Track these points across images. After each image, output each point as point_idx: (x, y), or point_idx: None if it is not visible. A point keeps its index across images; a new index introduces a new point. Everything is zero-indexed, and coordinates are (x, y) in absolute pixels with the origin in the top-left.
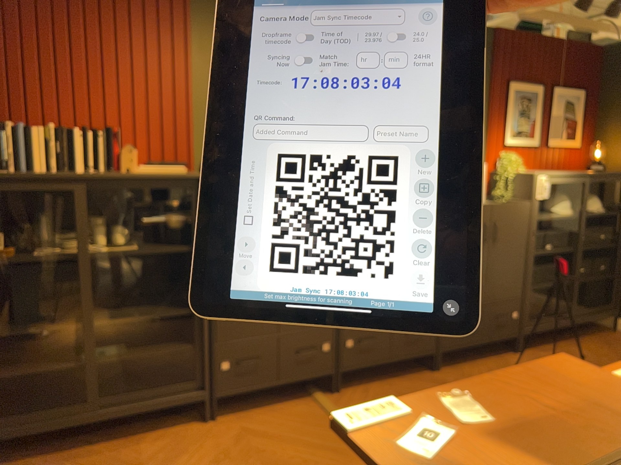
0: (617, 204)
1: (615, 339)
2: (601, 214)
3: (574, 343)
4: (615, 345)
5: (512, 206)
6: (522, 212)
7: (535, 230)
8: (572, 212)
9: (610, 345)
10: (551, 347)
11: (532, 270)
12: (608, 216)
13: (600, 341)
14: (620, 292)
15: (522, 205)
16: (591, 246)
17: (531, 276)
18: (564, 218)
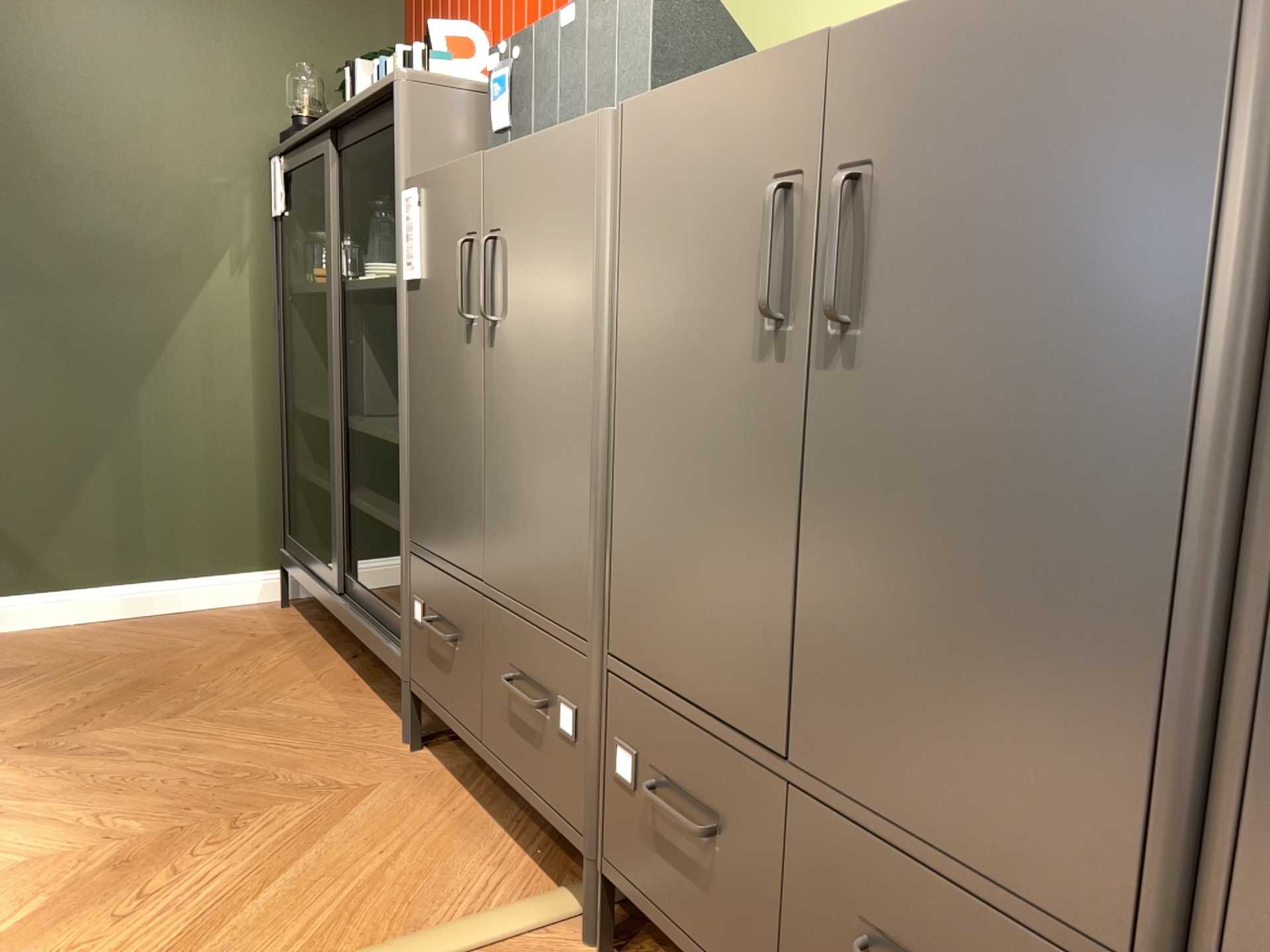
0: None
1: None
2: None
3: None
4: None
5: None
6: None
7: None
8: None
9: None
10: None
11: None
12: None
13: None
14: None
15: None
16: None
17: None
18: None
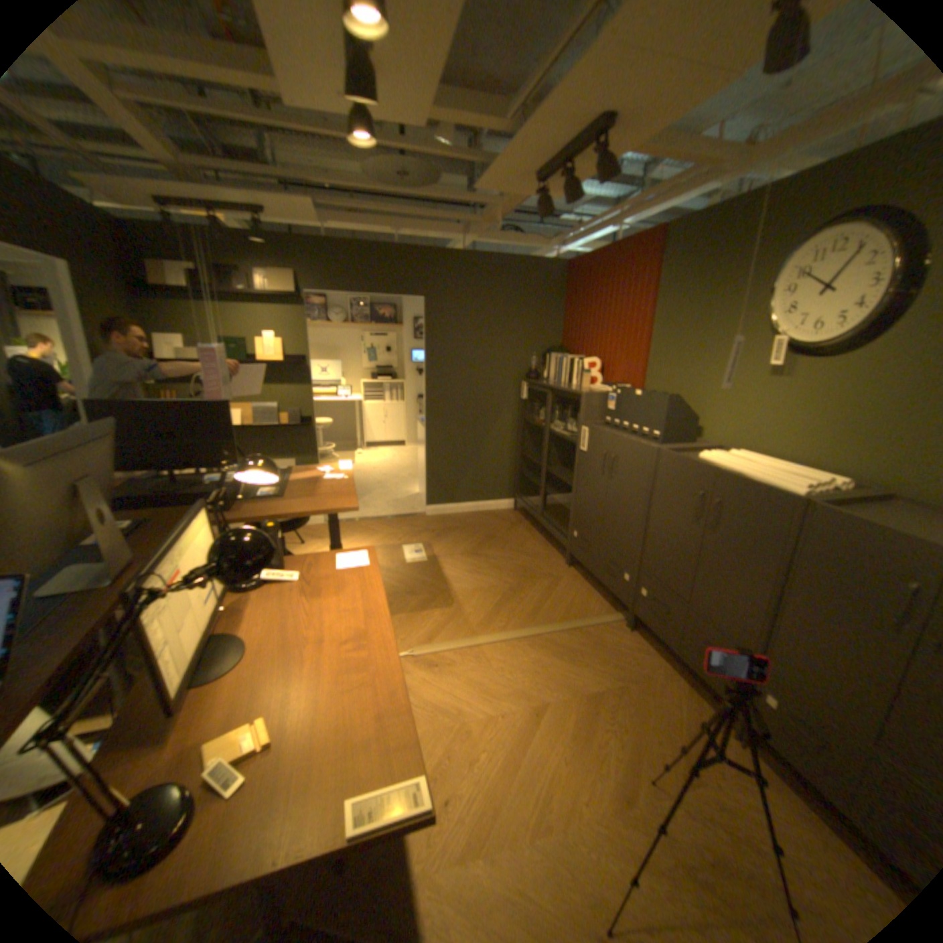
0: None
1: None
2: None
3: None
4: None
5: None
6: None
7: None
8: None
9: None
10: None
11: None
12: None
13: None
14: None
15: None
16: None
17: None
18: None
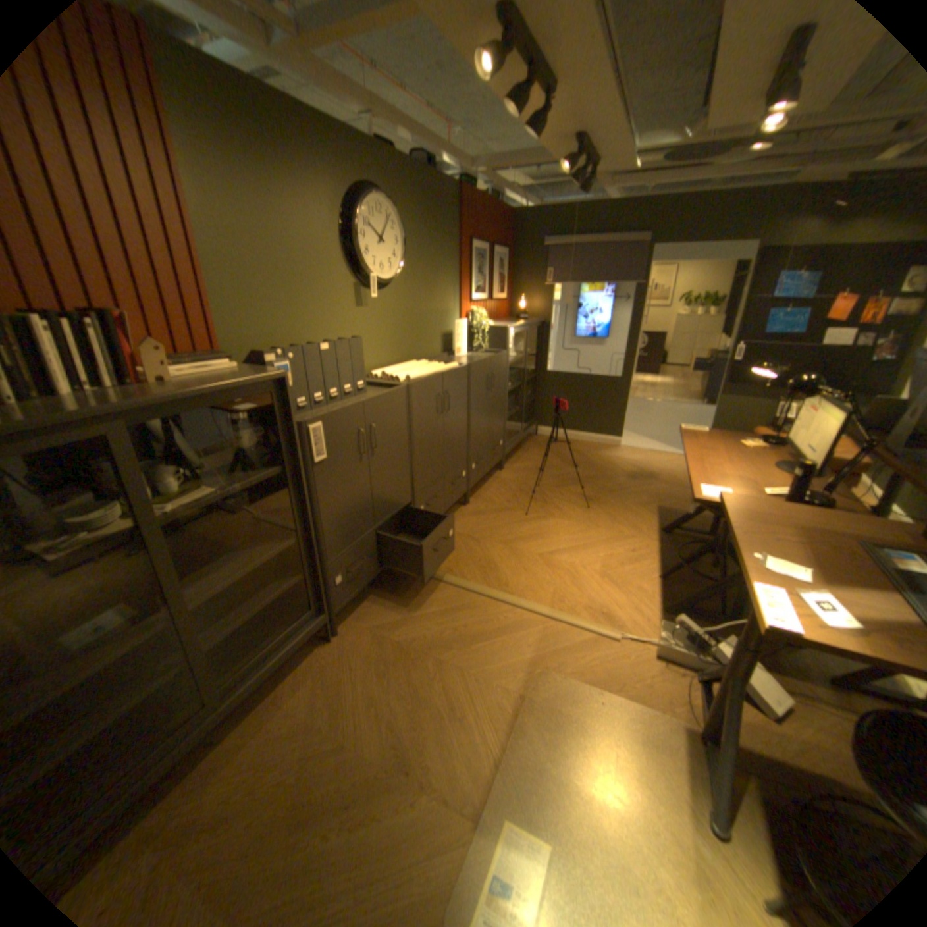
0: (531, 344)
1: (540, 442)
2: (530, 354)
3: (522, 451)
4: (543, 446)
5: (498, 357)
6: (503, 361)
7: (508, 374)
8: (516, 354)
9: (541, 447)
10: (514, 459)
11: (506, 406)
12: (532, 354)
13: (533, 445)
14: (537, 408)
15: (503, 355)
16: (525, 378)
17: (506, 411)
18: (516, 361)
